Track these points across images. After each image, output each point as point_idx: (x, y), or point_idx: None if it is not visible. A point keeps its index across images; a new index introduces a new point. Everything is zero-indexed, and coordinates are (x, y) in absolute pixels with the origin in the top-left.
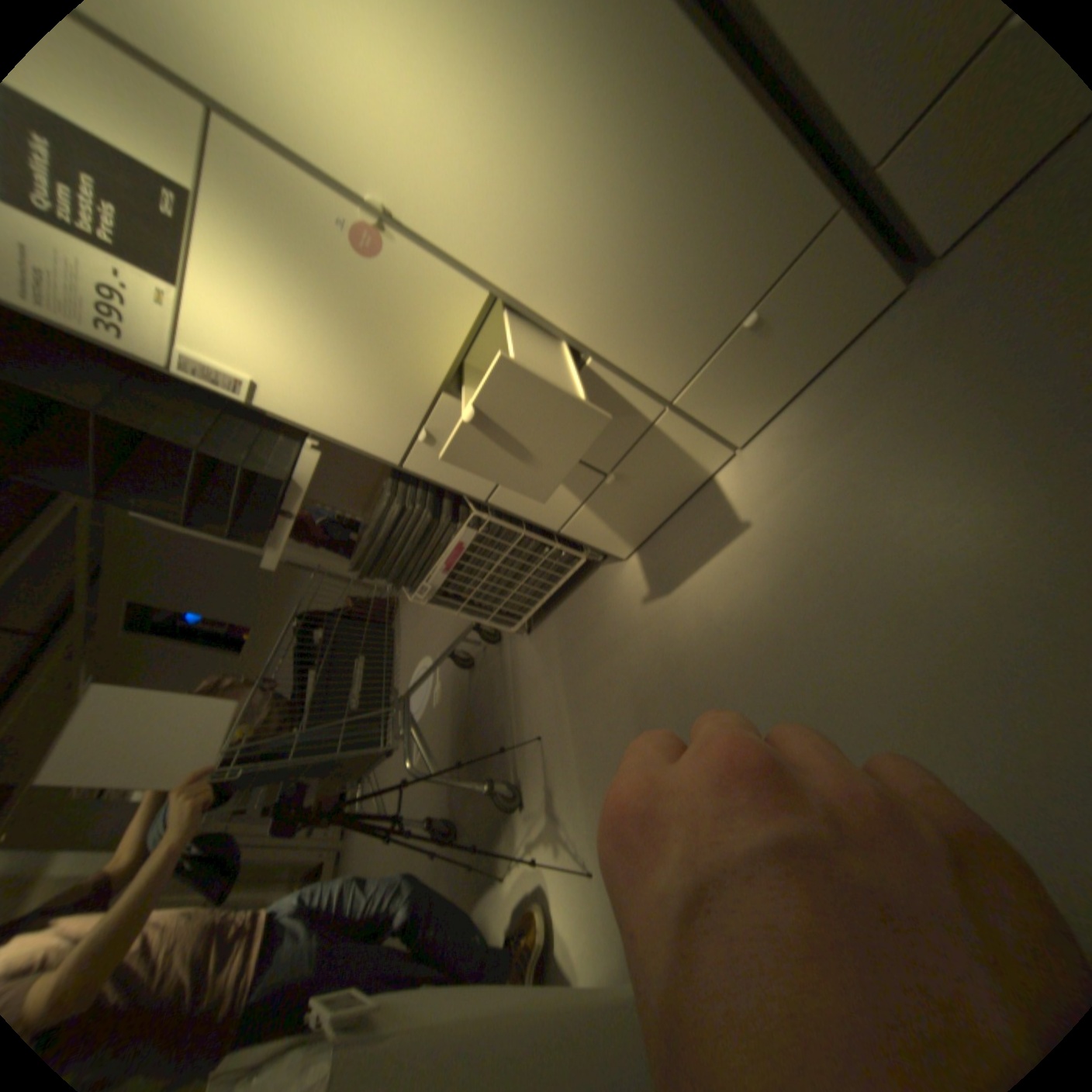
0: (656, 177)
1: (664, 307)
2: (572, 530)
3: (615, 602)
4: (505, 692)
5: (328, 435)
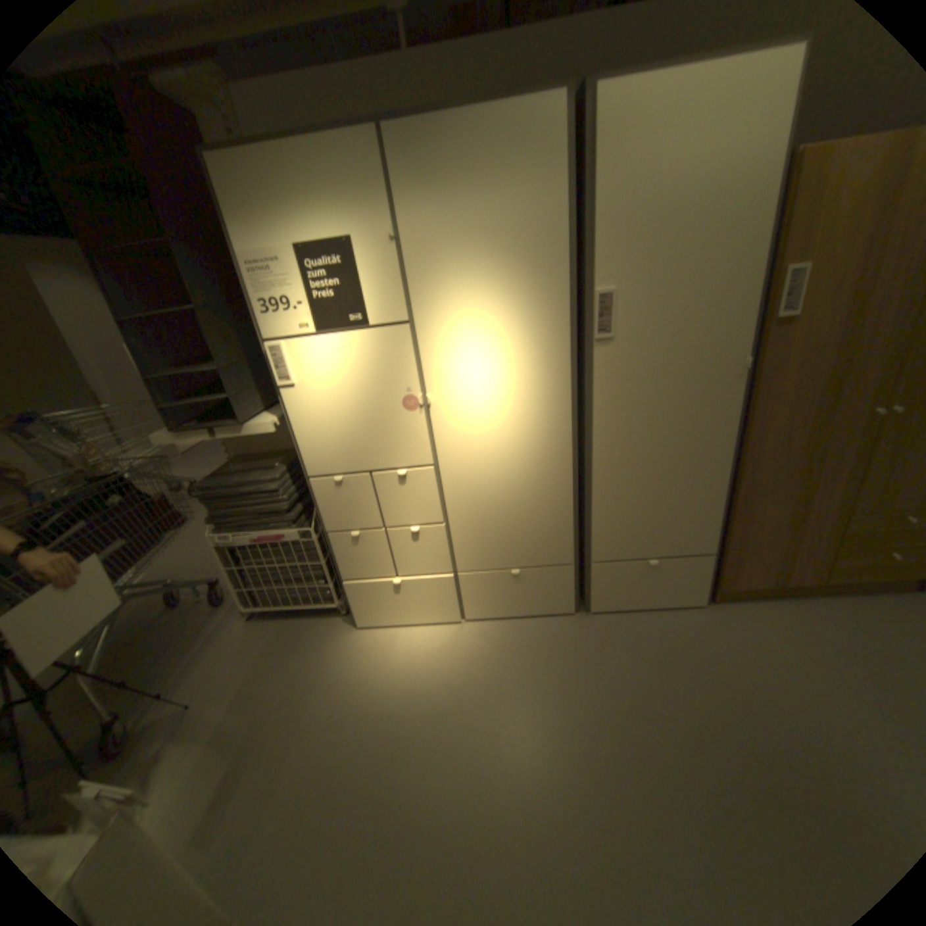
0: (524, 495)
1: (488, 535)
2: (348, 586)
3: (327, 648)
4: (183, 649)
5: (292, 433)
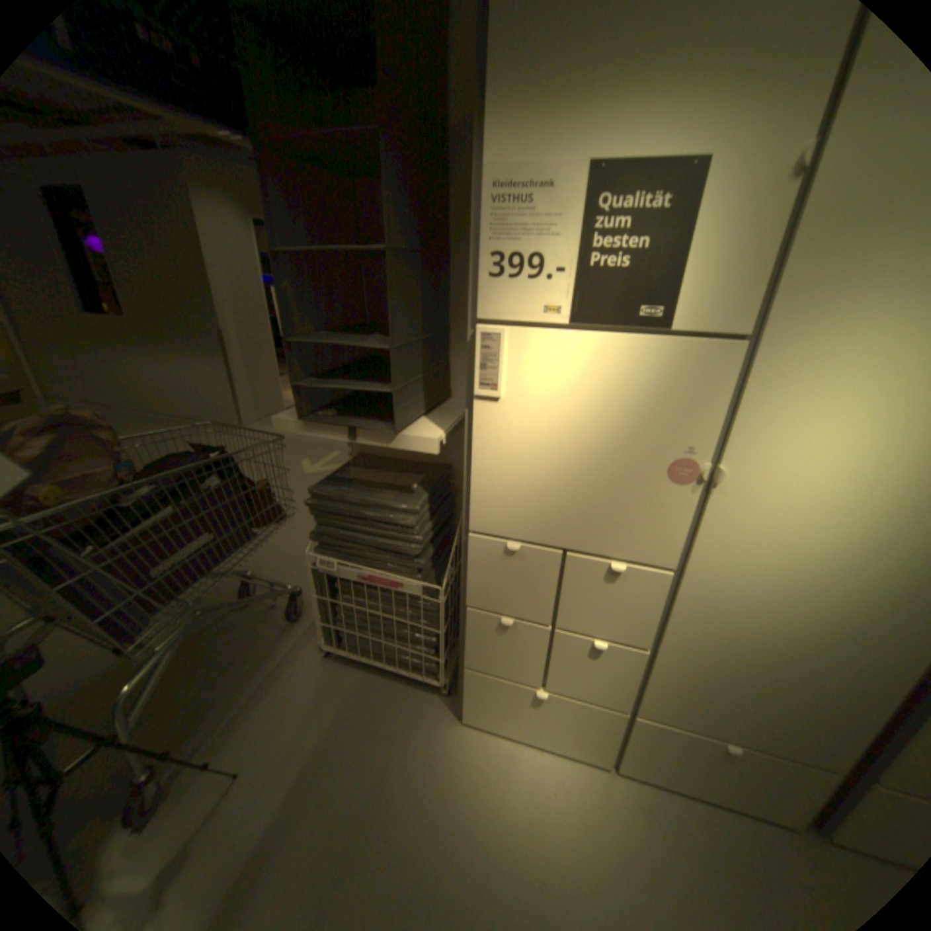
0: (817, 658)
1: (716, 689)
2: (469, 676)
3: (419, 744)
4: (246, 672)
5: (468, 465)
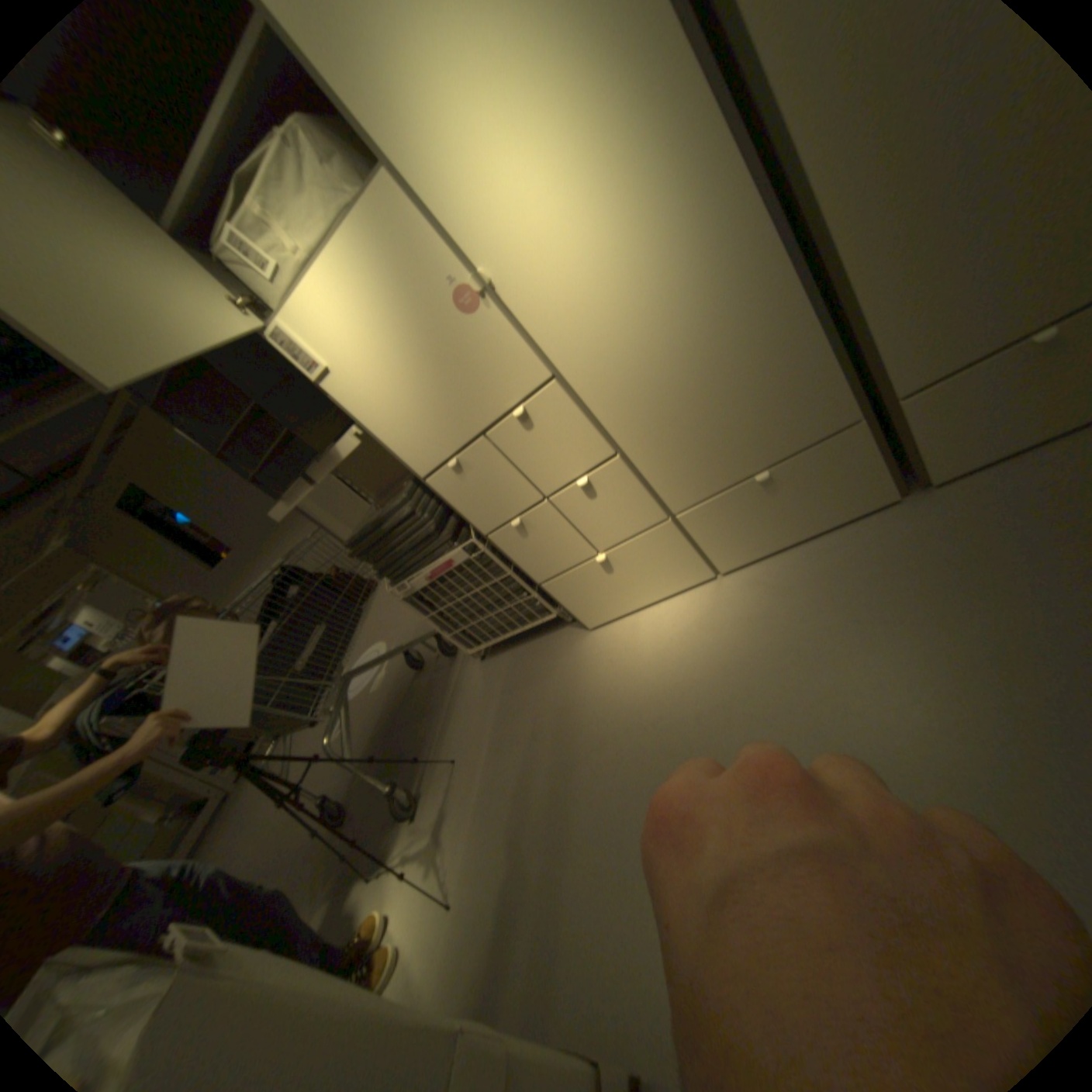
0: (718, 342)
1: (692, 440)
2: (550, 588)
3: (566, 665)
4: (438, 706)
5: (371, 433)
